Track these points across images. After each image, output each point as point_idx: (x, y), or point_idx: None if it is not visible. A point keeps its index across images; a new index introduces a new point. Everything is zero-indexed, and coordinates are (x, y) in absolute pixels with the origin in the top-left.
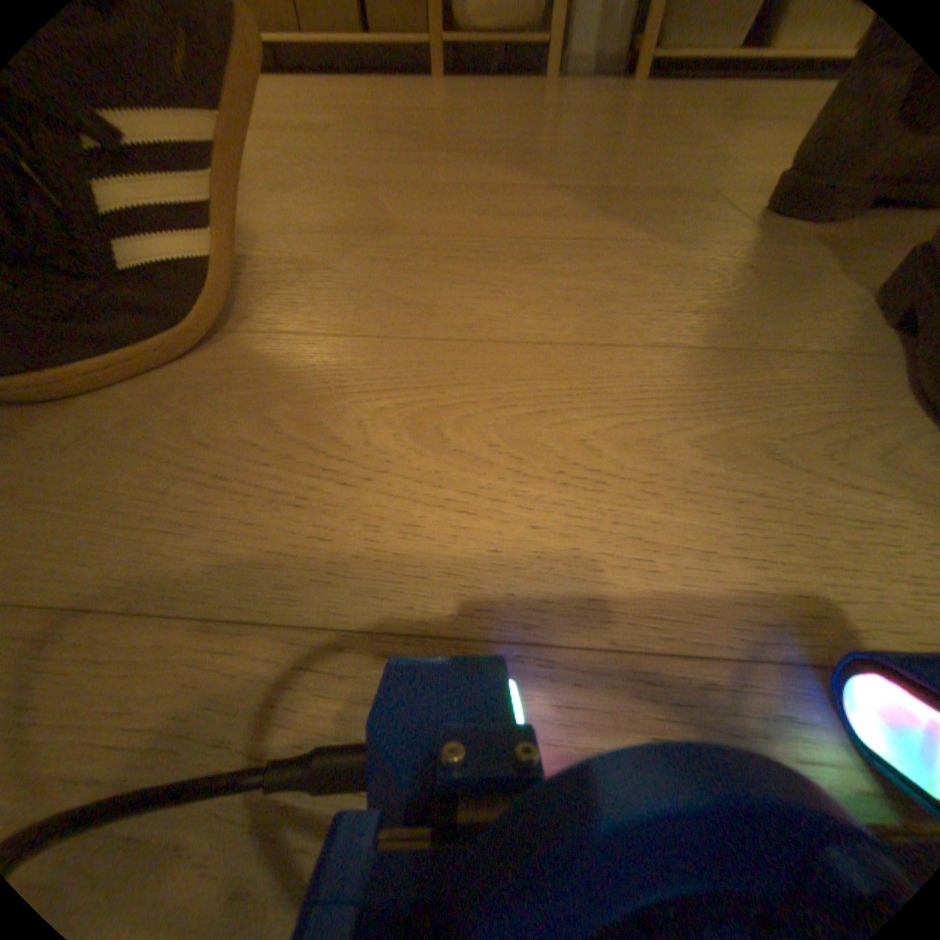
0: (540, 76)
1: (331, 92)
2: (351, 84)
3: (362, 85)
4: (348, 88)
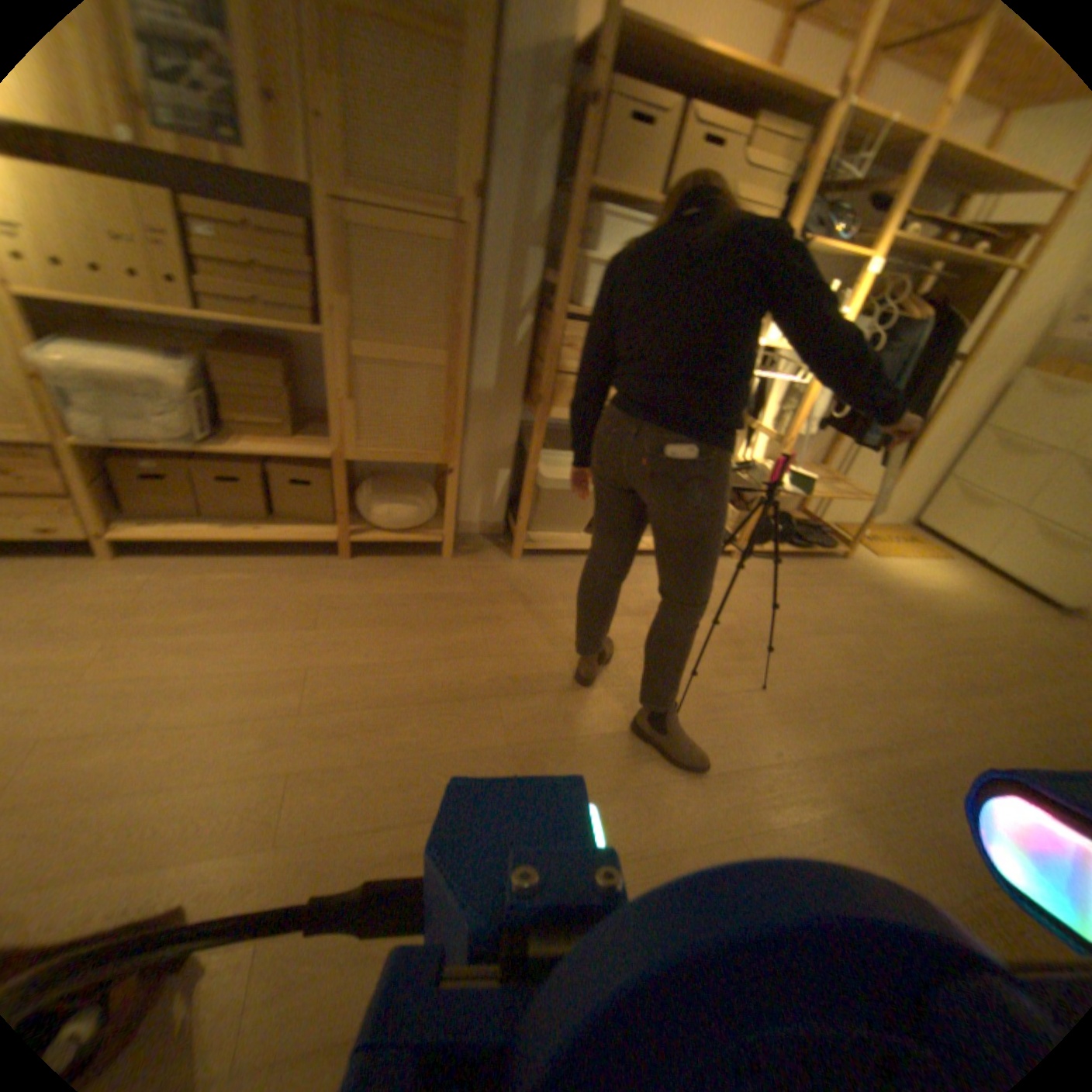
0: (437, 565)
1: (253, 662)
2: (267, 619)
3: (279, 621)
4: (266, 641)
